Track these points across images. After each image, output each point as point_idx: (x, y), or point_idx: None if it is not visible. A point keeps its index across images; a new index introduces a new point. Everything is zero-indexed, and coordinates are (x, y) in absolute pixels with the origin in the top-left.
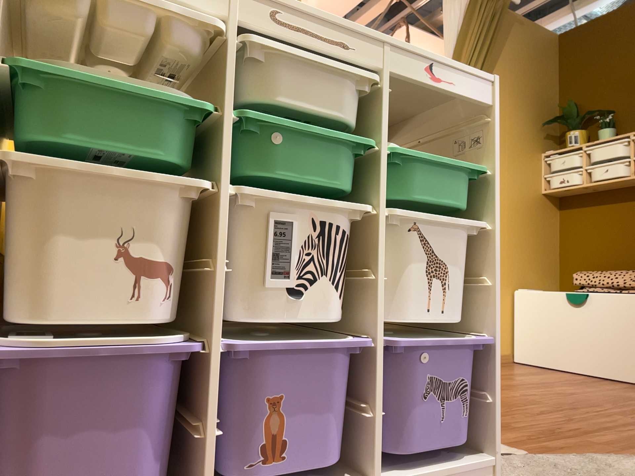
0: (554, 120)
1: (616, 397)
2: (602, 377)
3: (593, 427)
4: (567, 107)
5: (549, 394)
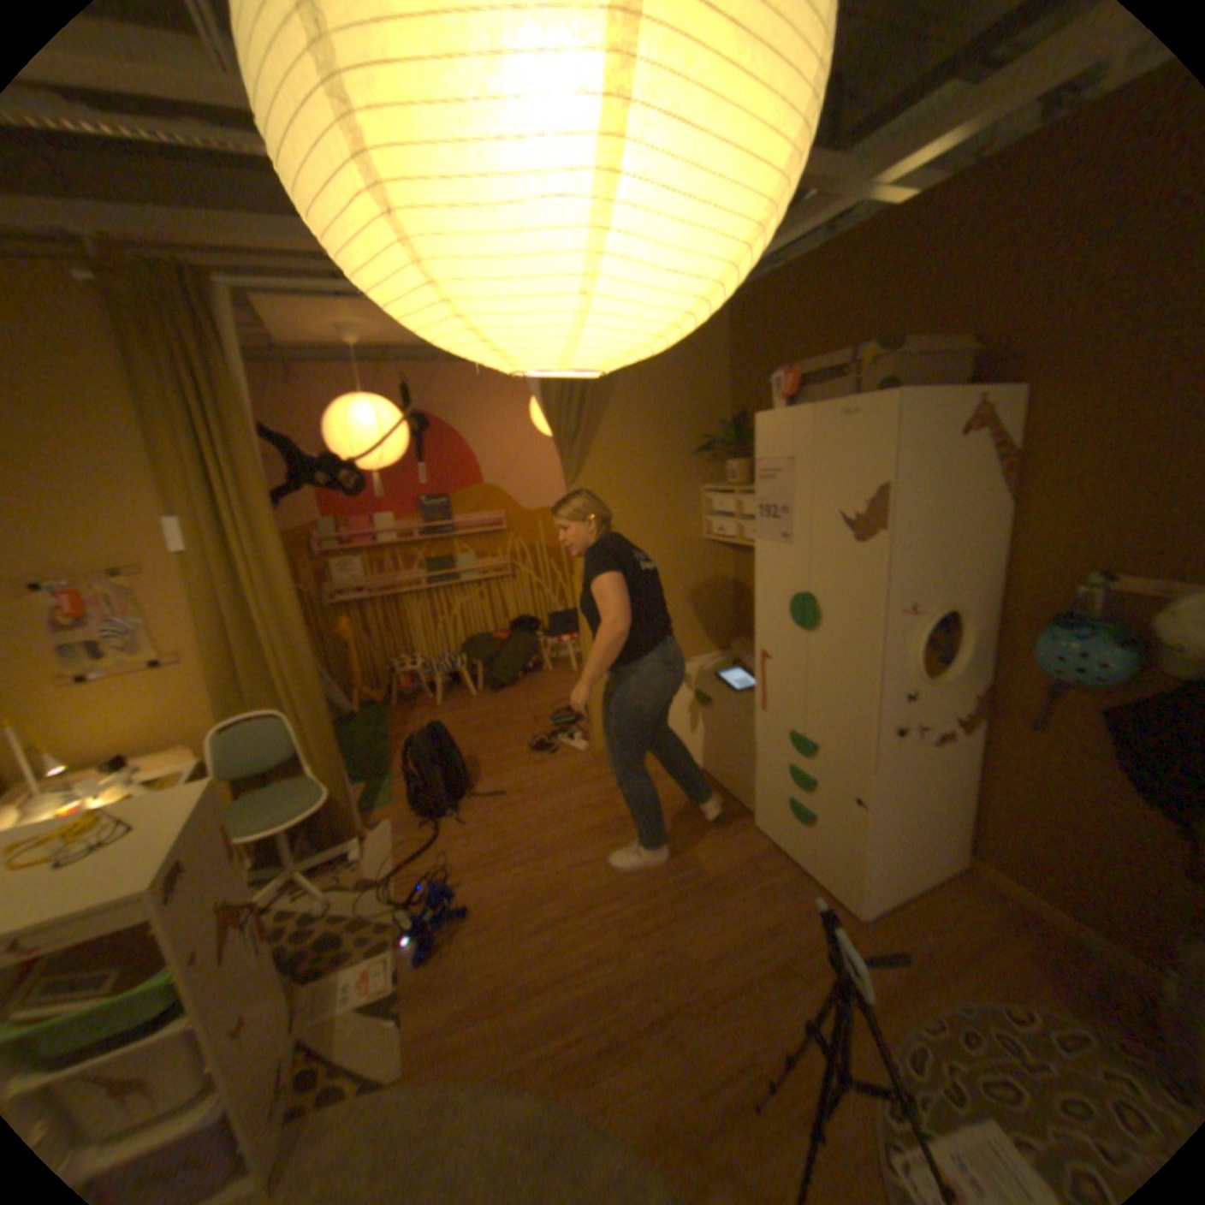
0: (717, 442)
1: (675, 870)
2: (725, 792)
3: (548, 990)
4: (743, 410)
5: (601, 871)
